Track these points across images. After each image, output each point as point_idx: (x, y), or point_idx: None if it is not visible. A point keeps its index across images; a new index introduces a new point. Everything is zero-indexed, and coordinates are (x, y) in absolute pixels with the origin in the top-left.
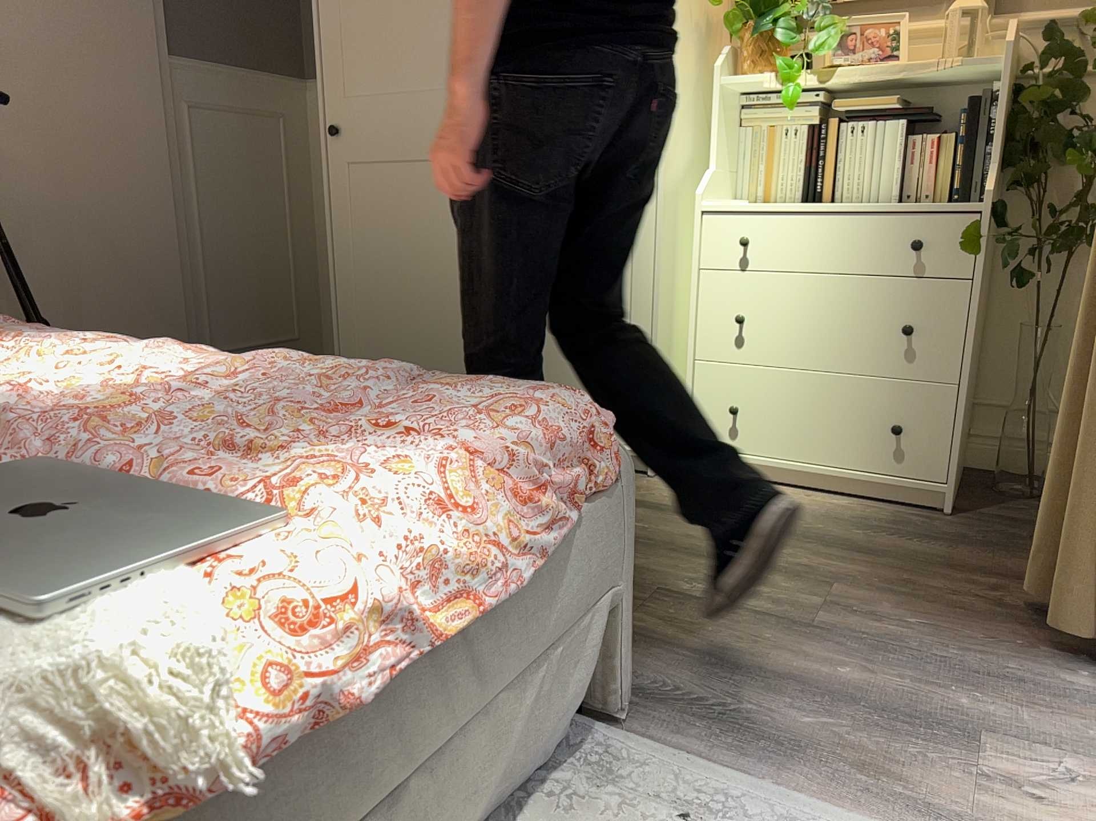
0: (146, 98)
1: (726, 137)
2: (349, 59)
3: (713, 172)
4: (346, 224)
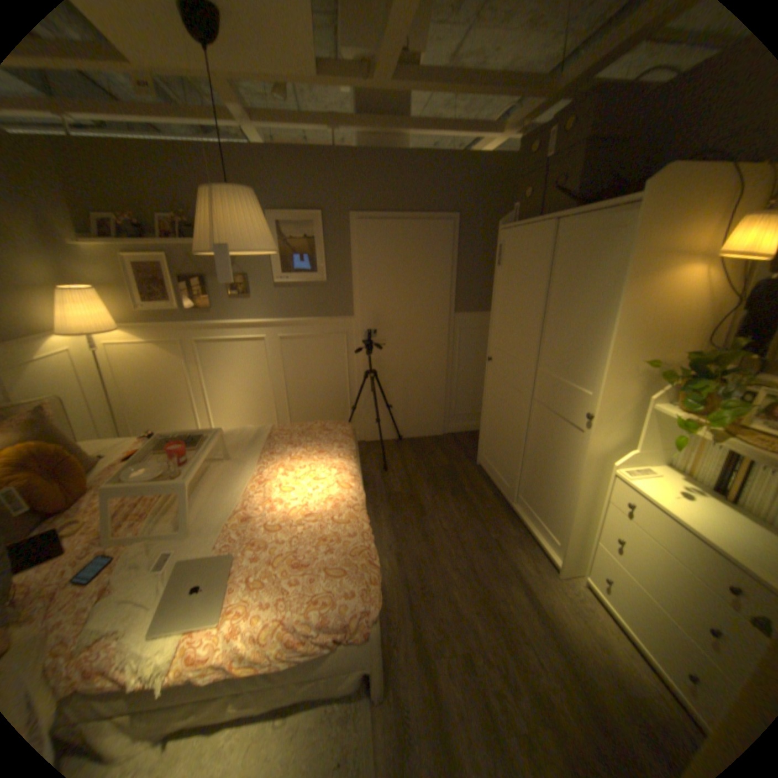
0: (440, 331)
1: (662, 434)
2: (498, 334)
3: (638, 454)
4: (489, 395)
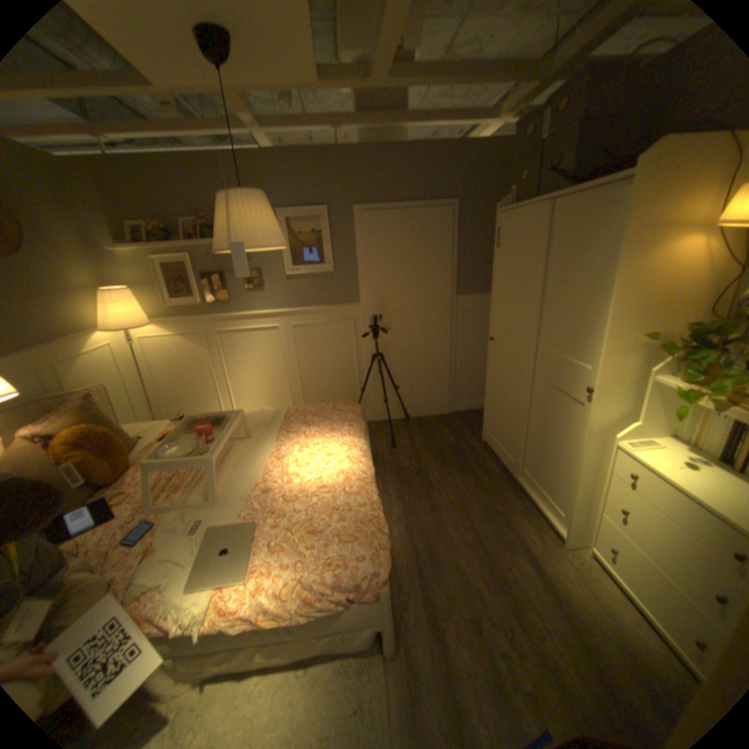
0: (443, 314)
1: (664, 405)
2: (499, 314)
3: (640, 426)
4: (491, 374)
